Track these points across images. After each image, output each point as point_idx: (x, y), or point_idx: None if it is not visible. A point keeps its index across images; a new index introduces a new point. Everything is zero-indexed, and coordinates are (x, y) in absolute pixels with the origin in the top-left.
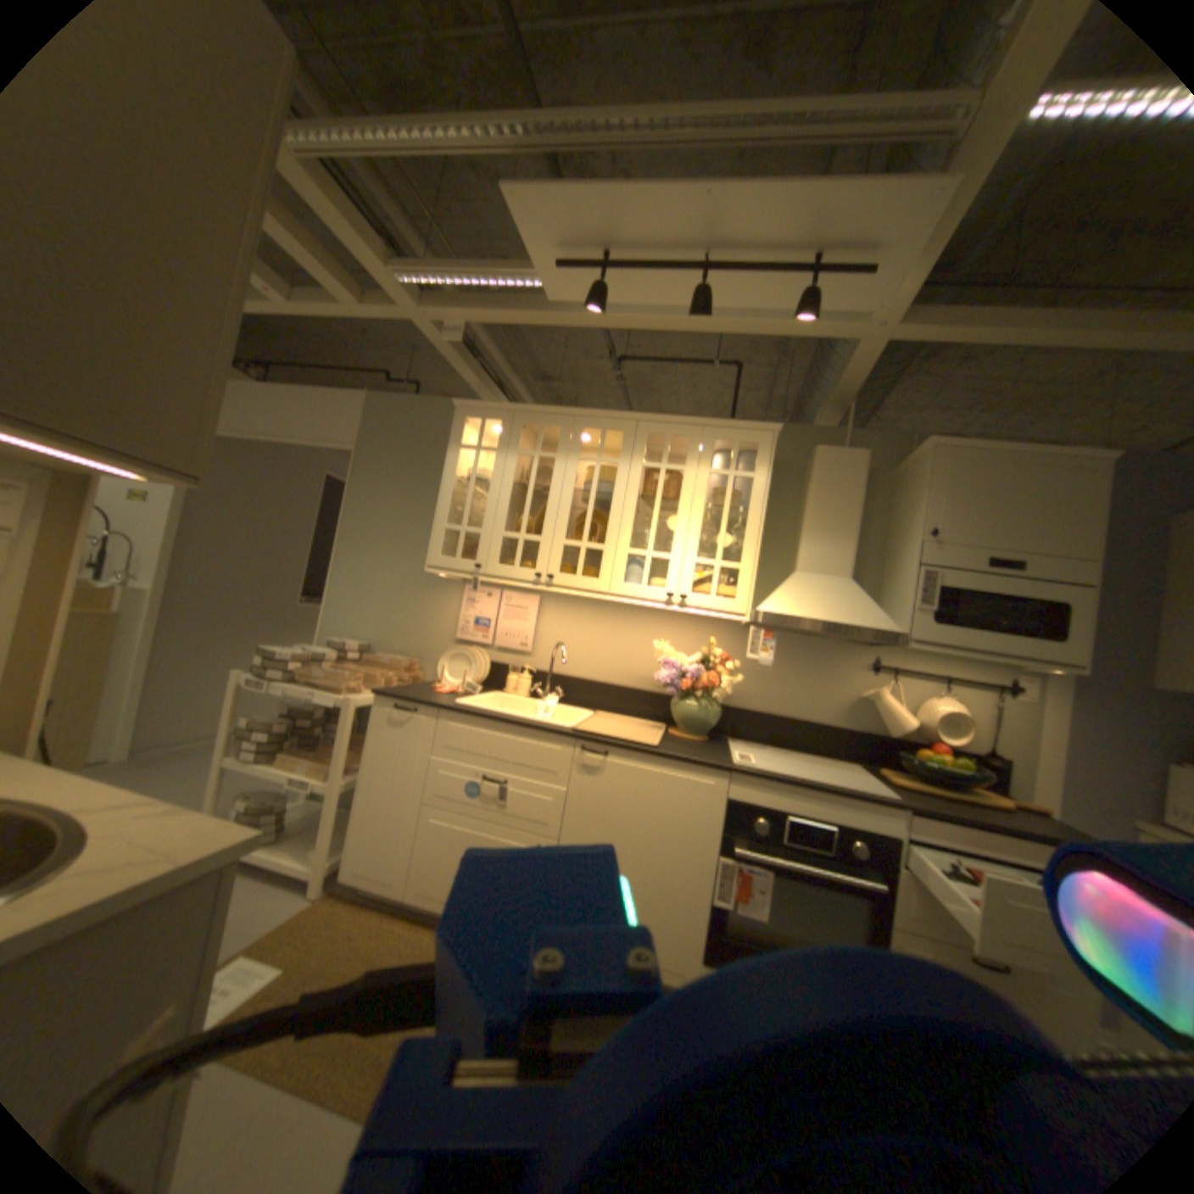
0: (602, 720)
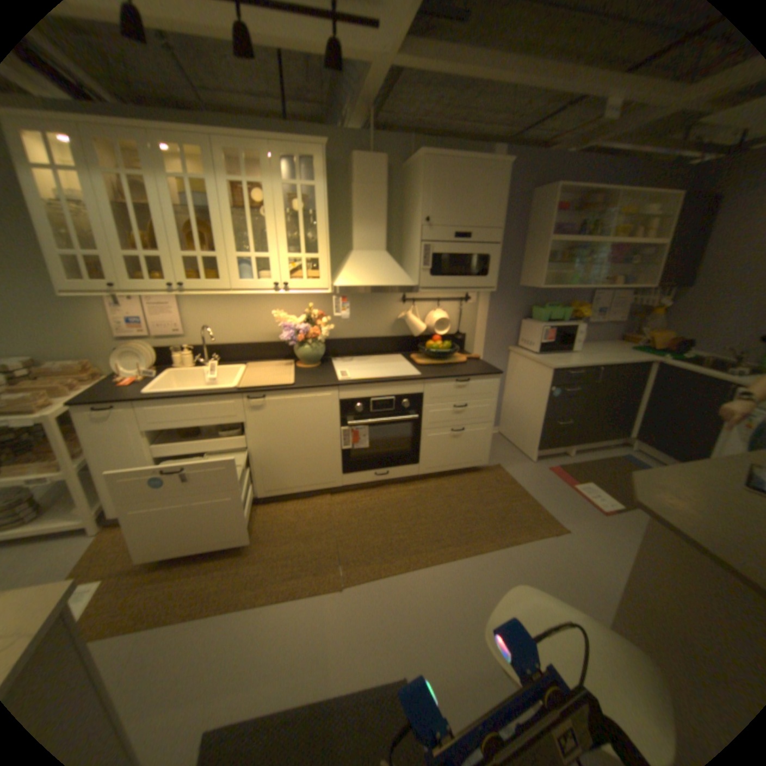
0: (254, 372)
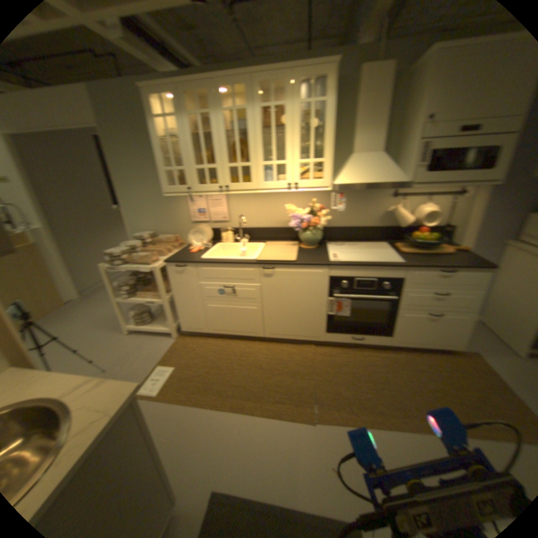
0: (269, 248)
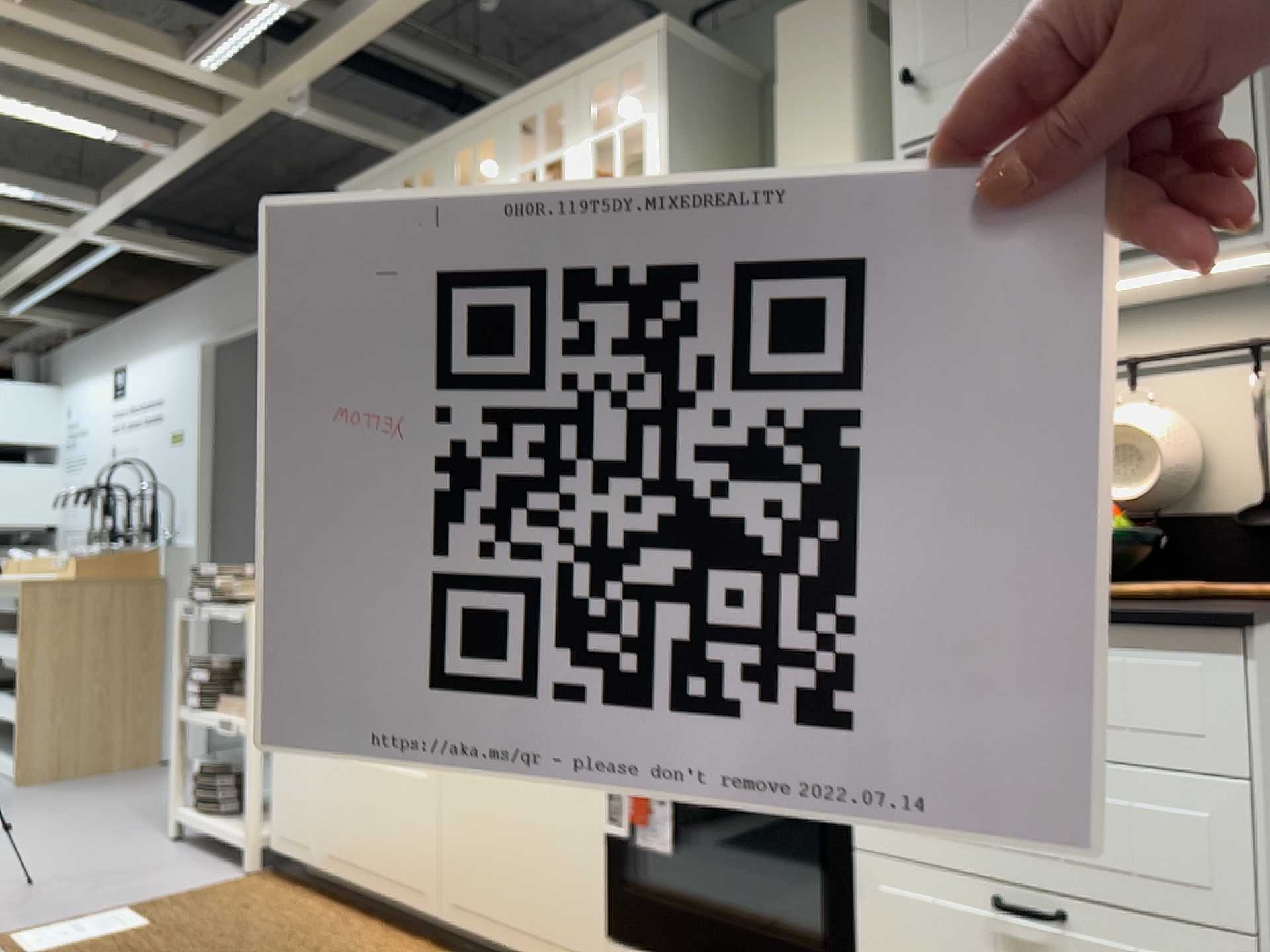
0: None
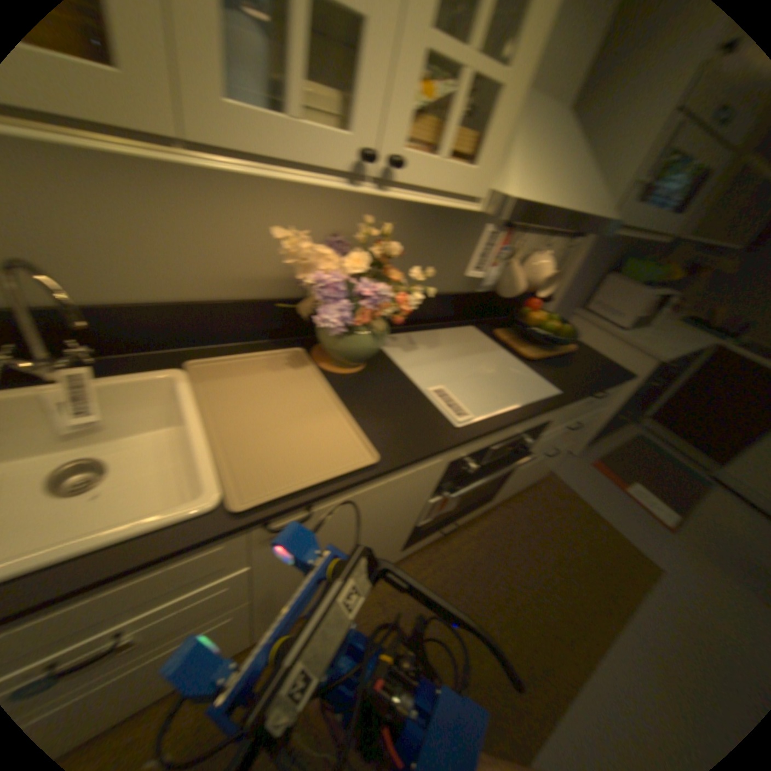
0: (228, 391)
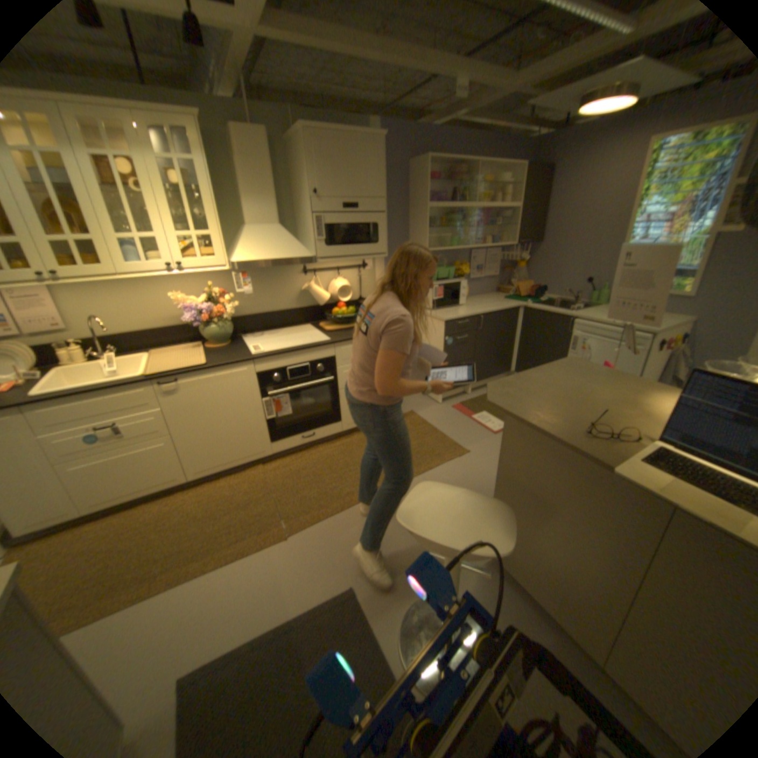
0: (159, 358)
